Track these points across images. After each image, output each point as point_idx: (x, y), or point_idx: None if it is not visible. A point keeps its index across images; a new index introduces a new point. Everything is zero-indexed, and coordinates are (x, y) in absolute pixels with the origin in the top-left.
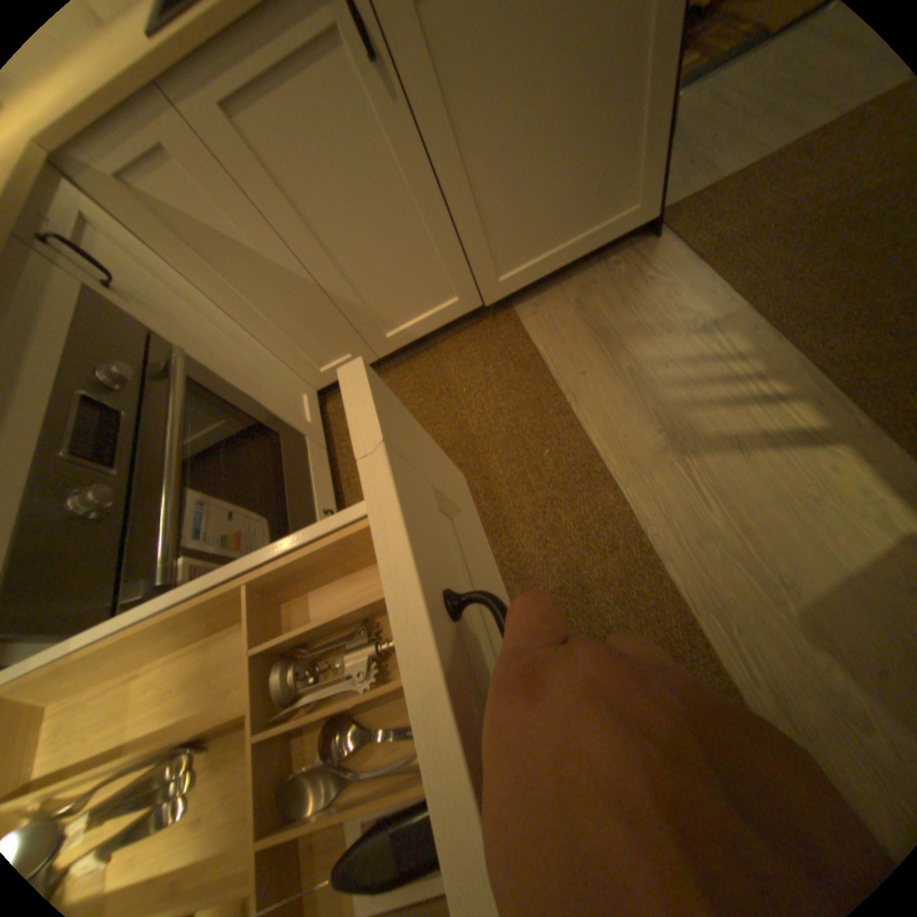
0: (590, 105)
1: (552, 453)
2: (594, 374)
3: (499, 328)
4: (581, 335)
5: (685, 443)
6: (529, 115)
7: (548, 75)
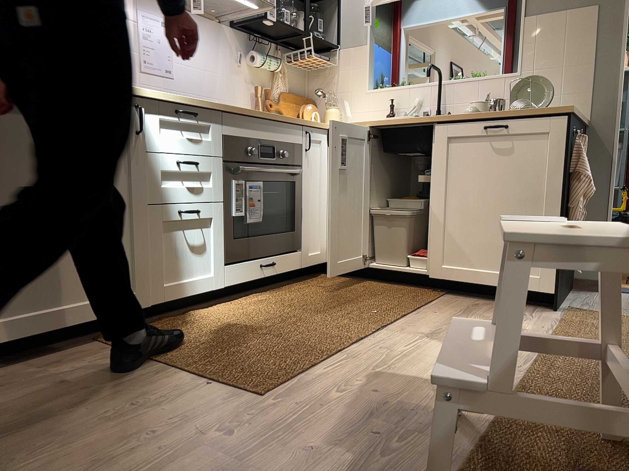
0: (512, 203)
1: (378, 312)
2: (439, 311)
3: (430, 293)
4: (458, 306)
5: (436, 336)
6: (481, 192)
7: (493, 182)
